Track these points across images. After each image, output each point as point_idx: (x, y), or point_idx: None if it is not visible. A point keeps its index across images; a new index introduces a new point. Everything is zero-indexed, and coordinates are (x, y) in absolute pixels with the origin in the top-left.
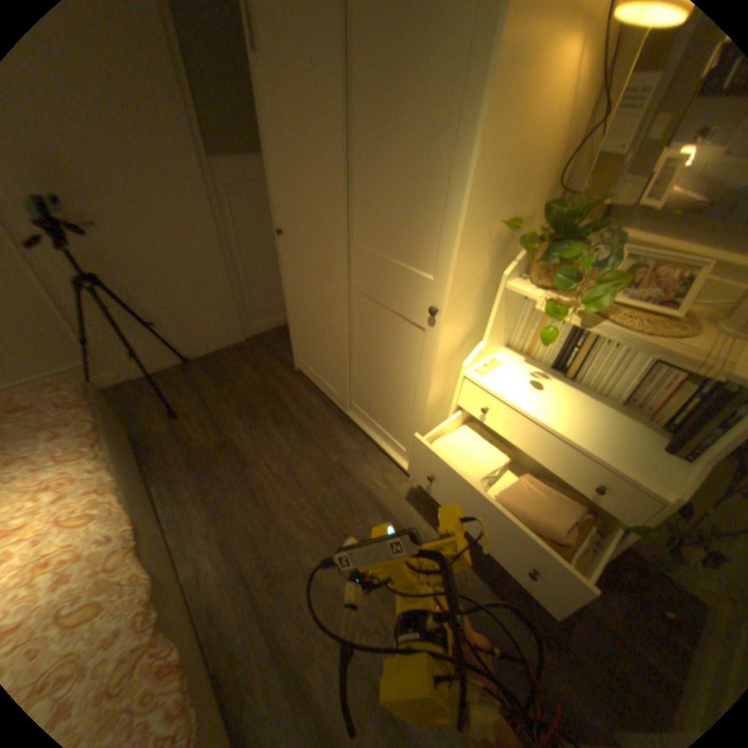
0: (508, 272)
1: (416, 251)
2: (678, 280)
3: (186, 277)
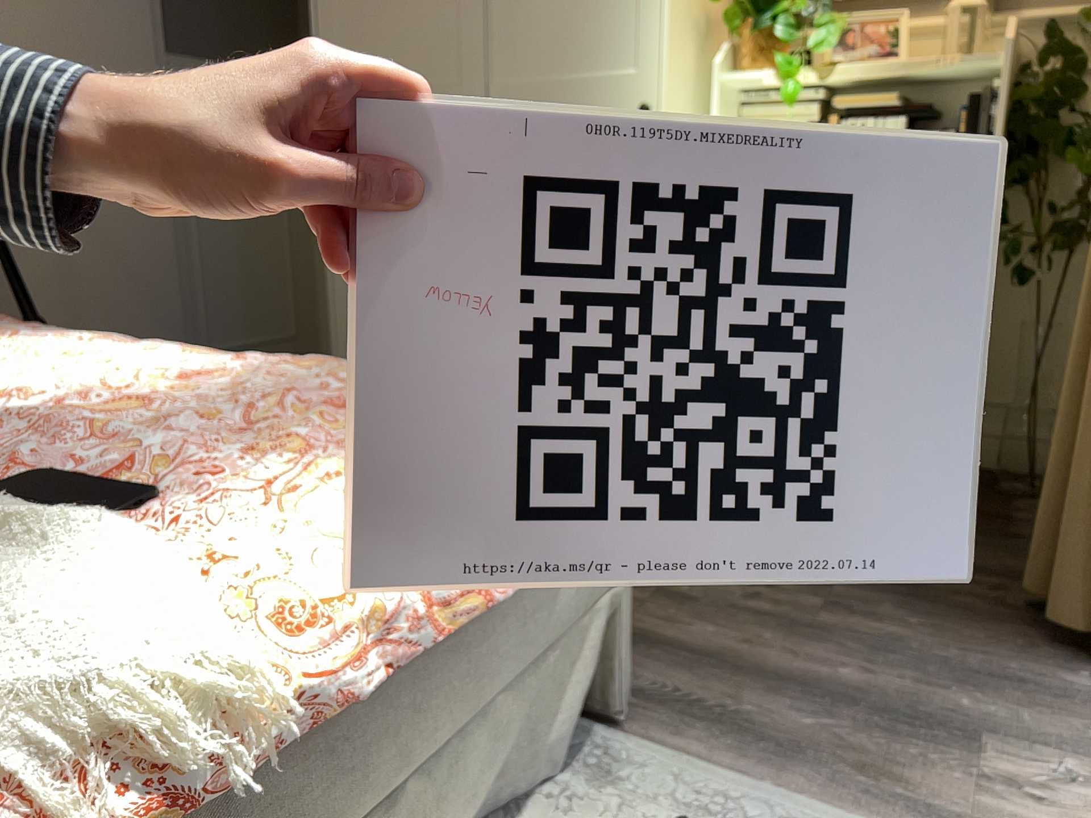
0: (718, 61)
1: (604, 51)
2: (886, 35)
3: (111, 253)
